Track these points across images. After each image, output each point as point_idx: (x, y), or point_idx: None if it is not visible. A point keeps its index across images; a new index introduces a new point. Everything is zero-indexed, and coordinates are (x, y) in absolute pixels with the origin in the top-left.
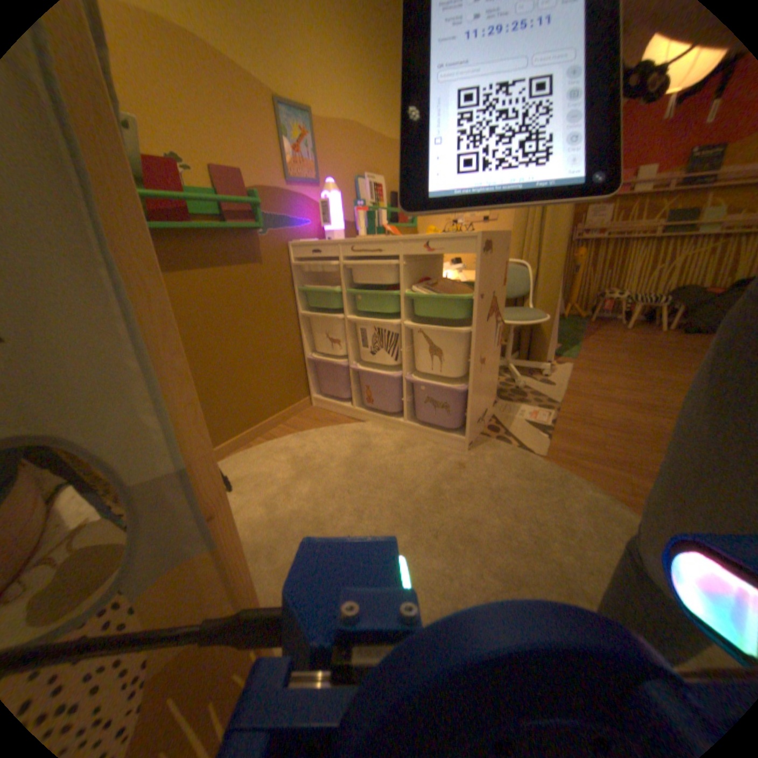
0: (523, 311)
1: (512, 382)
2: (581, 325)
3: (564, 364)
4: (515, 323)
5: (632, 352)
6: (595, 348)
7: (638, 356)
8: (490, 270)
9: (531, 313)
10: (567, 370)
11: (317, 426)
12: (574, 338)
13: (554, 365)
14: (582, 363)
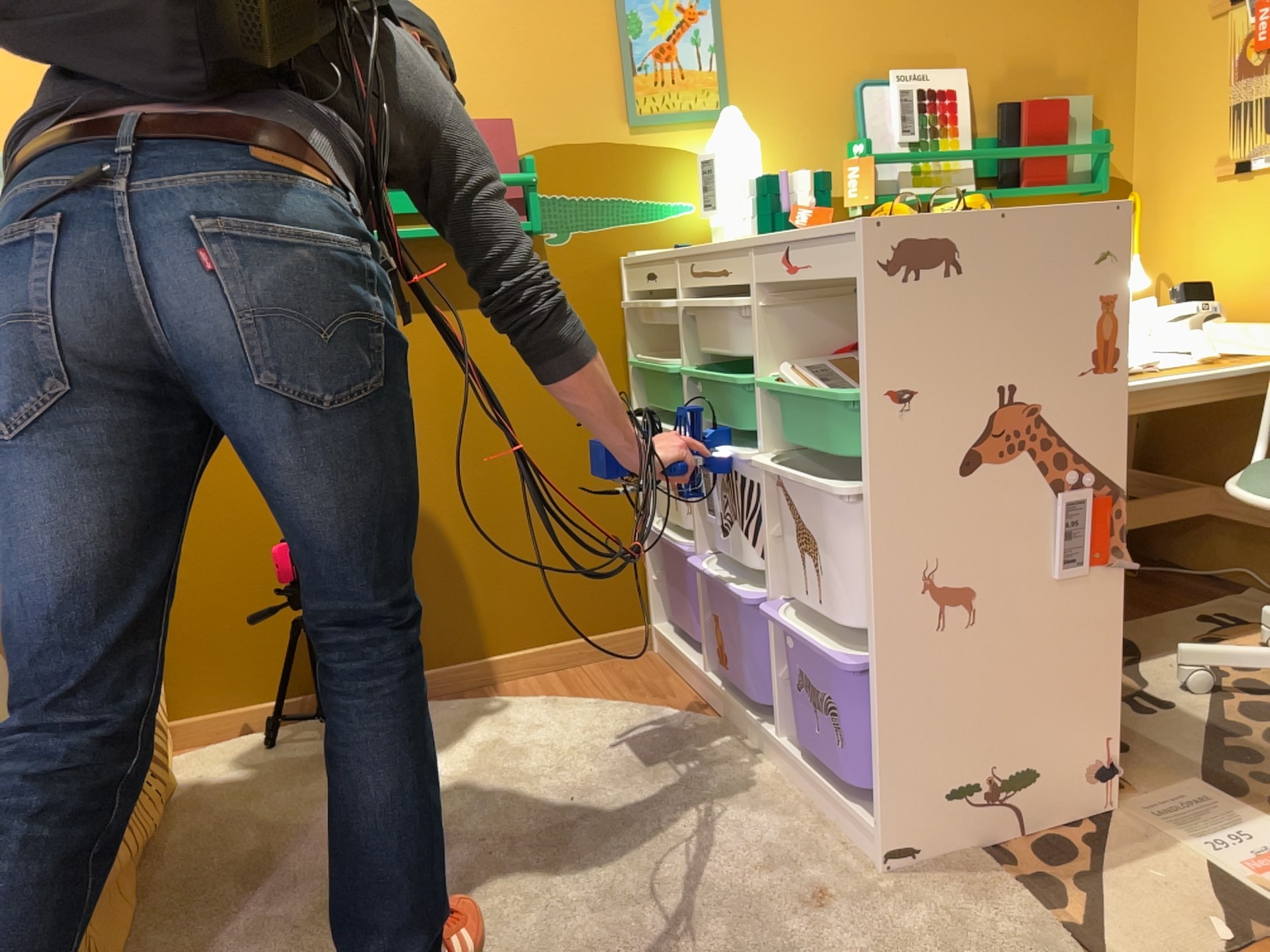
0: None
1: None
2: None
3: None
4: None
5: None
6: None
7: None
8: (945, 327)
9: None
10: None
11: (613, 697)
12: None
13: None
14: None
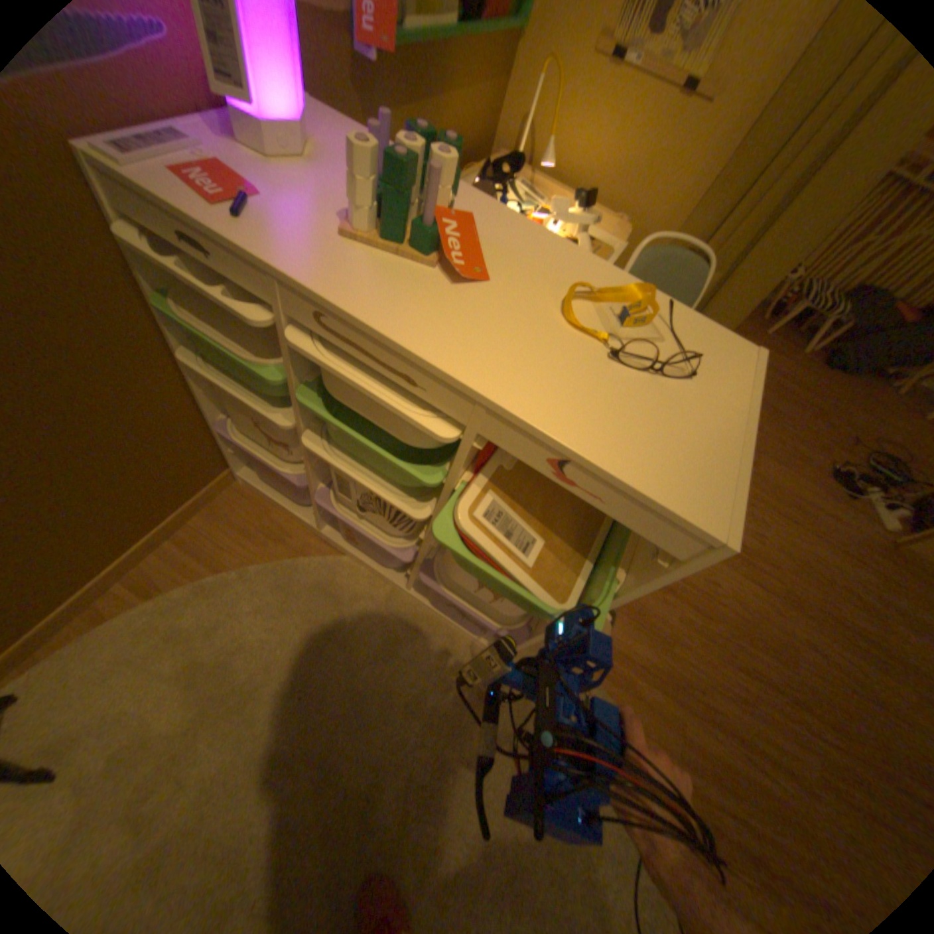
0: None
1: None
2: None
3: None
4: None
5: None
6: None
7: None
8: None
9: None
10: None
11: (247, 555)
12: None
13: None
14: None
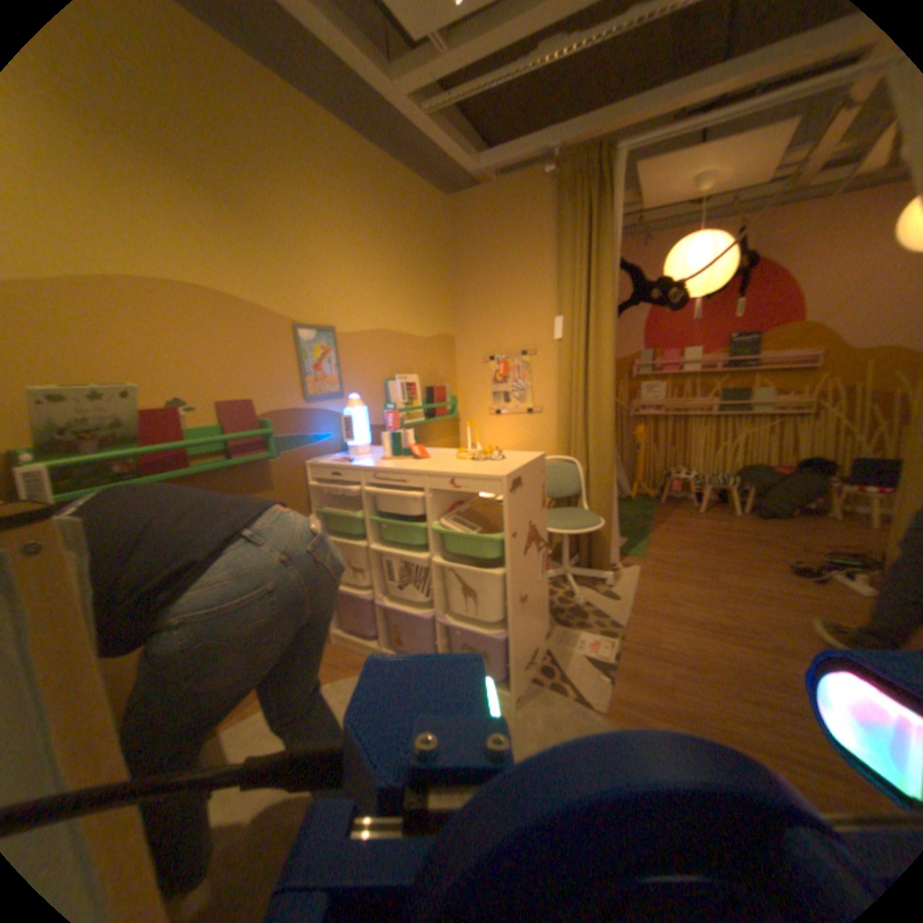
0: (575, 517)
1: (571, 600)
2: (650, 509)
3: (631, 568)
4: (566, 532)
5: (706, 547)
6: (665, 542)
7: (712, 554)
8: (522, 505)
9: (584, 519)
10: (634, 577)
11: (335, 677)
12: (642, 529)
13: (620, 569)
14: (651, 566)
